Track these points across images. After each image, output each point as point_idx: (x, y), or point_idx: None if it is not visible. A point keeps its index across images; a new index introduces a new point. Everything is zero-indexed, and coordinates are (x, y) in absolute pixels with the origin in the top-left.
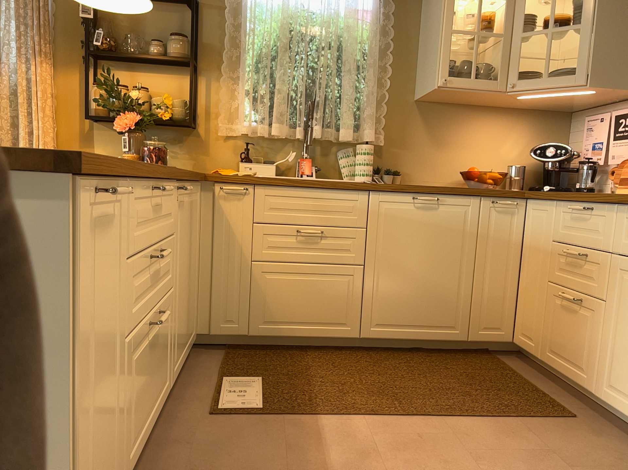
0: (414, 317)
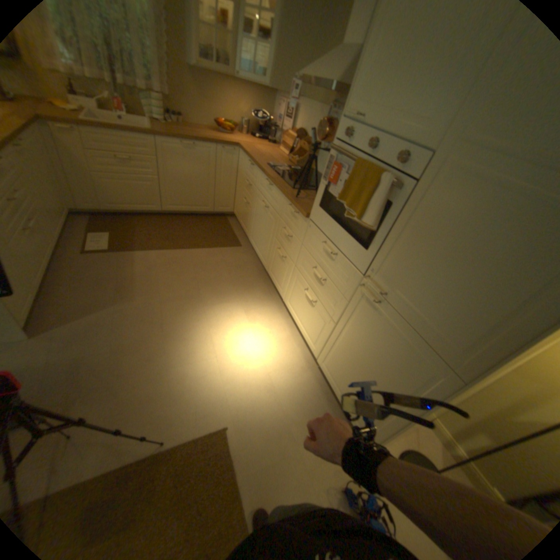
0: (187, 202)
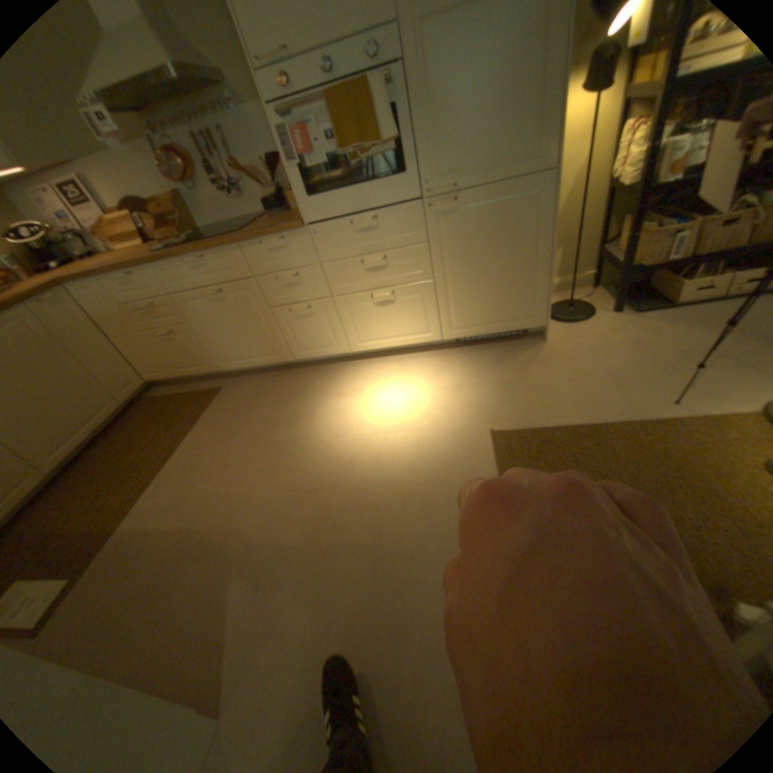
0: (72, 424)
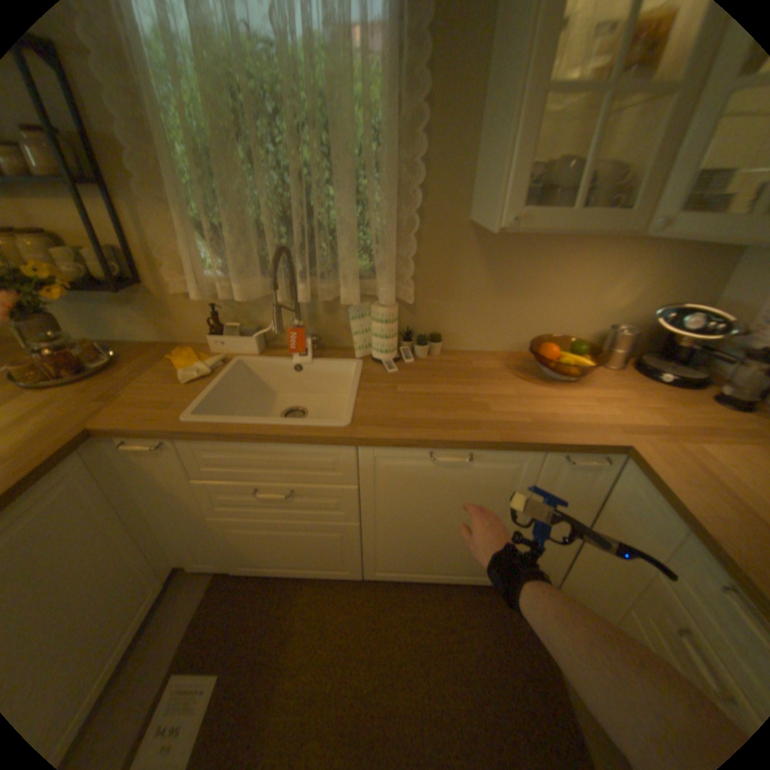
0: (430, 567)
